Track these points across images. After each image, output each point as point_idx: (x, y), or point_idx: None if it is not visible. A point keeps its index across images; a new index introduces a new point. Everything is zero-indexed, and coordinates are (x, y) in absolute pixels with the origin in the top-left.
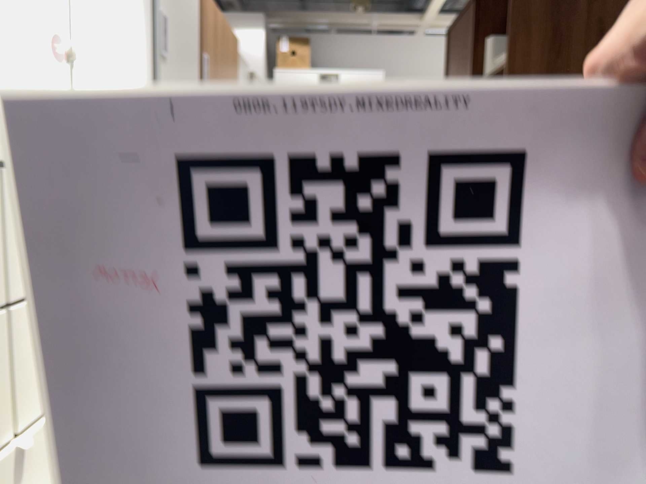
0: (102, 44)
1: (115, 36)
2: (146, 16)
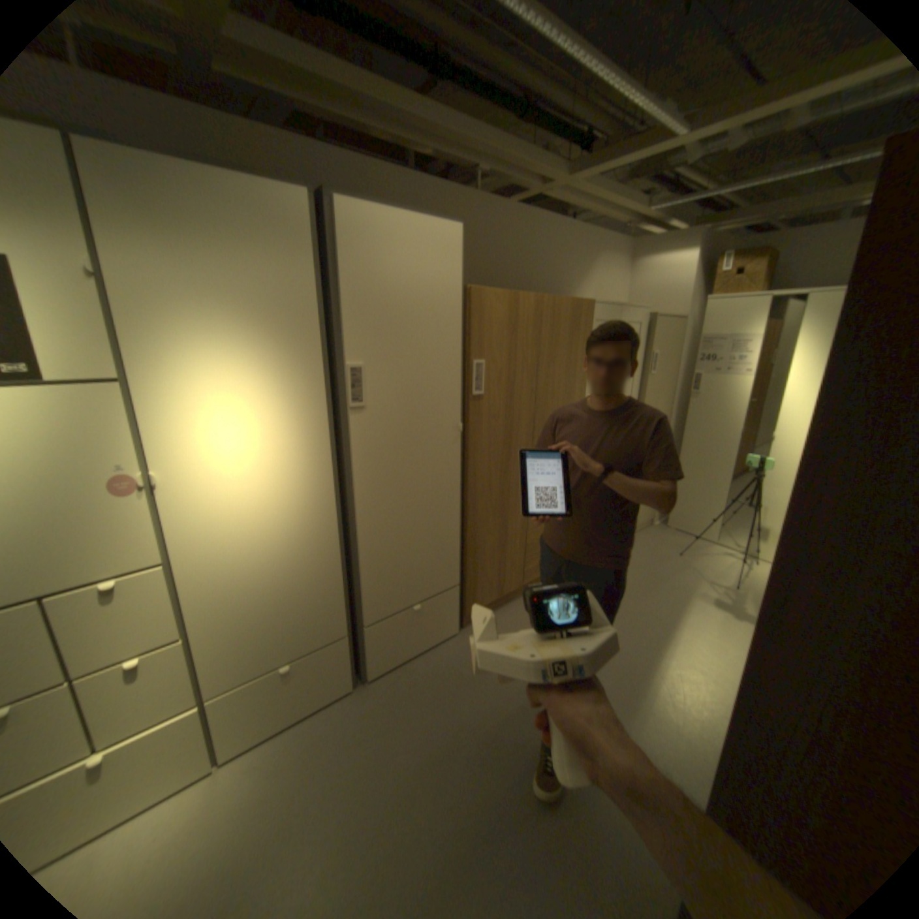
0: (222, 447)
1: (249, 429)
2: (326, 381)
